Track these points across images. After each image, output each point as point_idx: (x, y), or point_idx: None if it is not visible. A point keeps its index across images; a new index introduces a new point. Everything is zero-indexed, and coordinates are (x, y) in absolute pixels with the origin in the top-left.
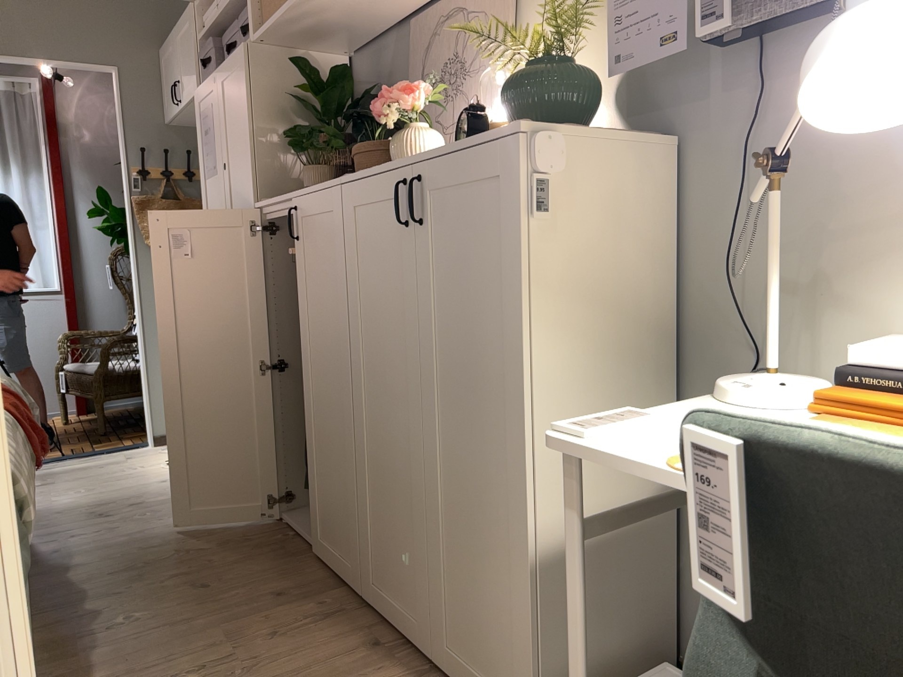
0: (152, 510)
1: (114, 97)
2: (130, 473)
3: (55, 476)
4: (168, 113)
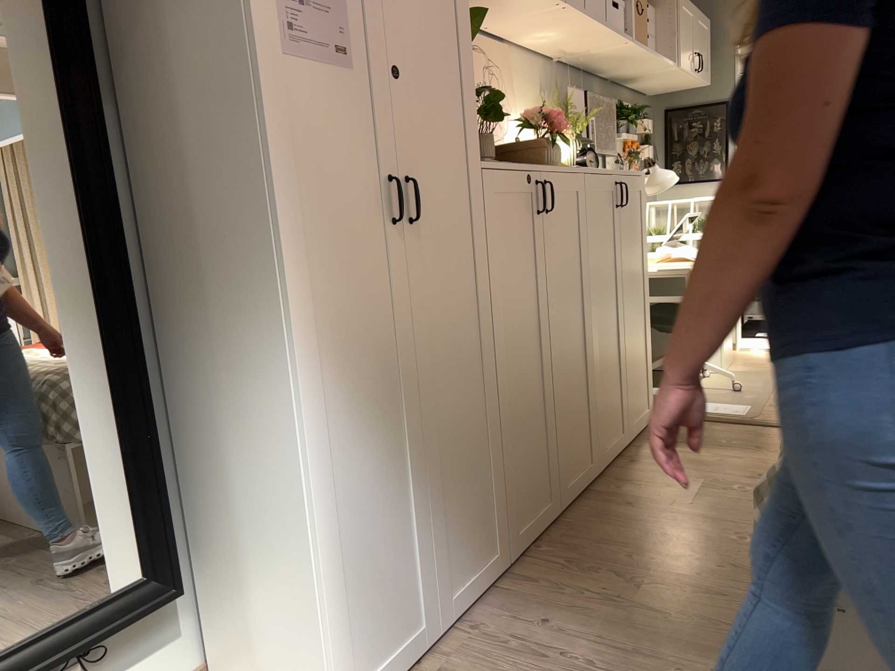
0: None
1: None
2: None
3: None
4: None
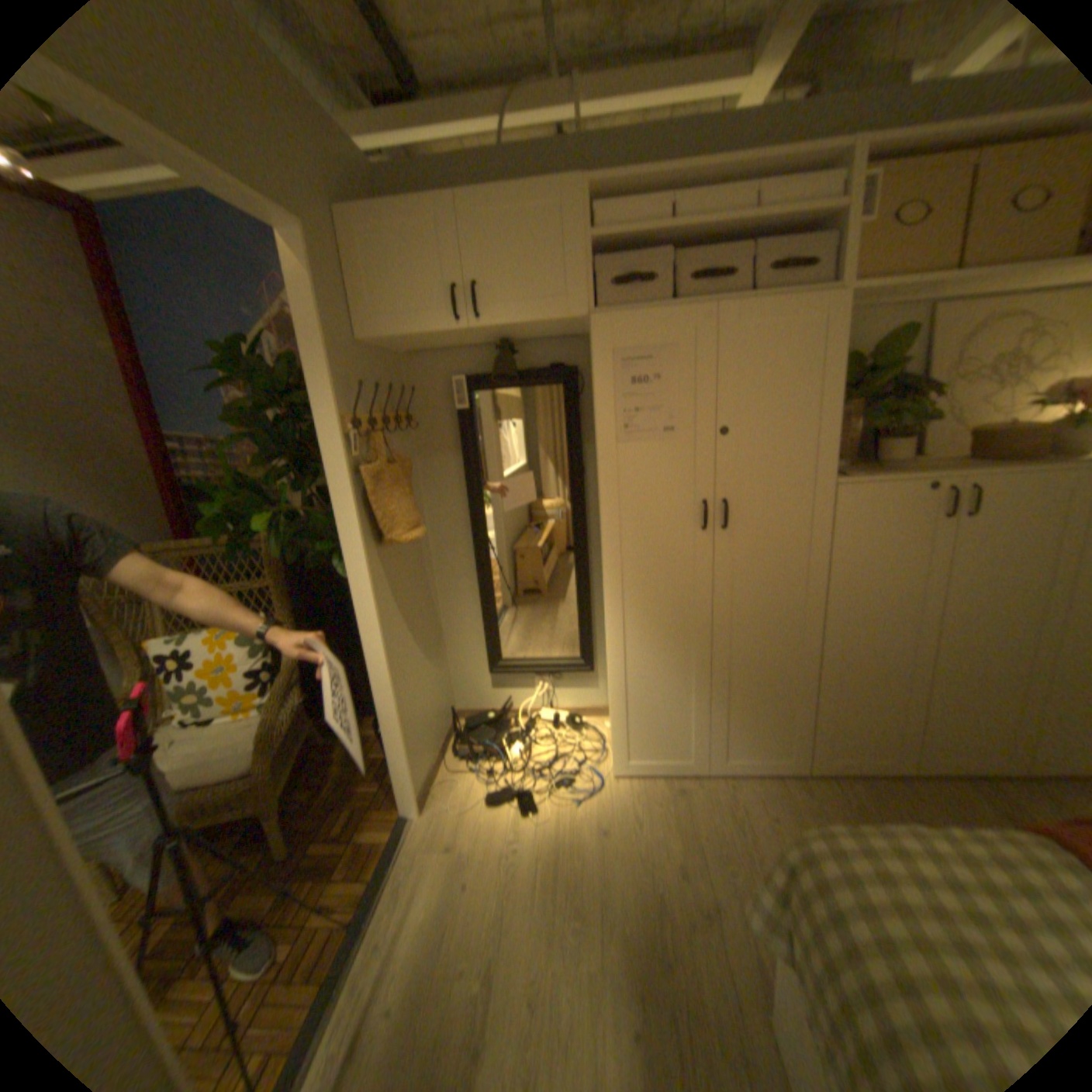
0: (719, 865)
1: (289, 282)
2: (531, 861)
3: (448, 958)
4: (392, 326)
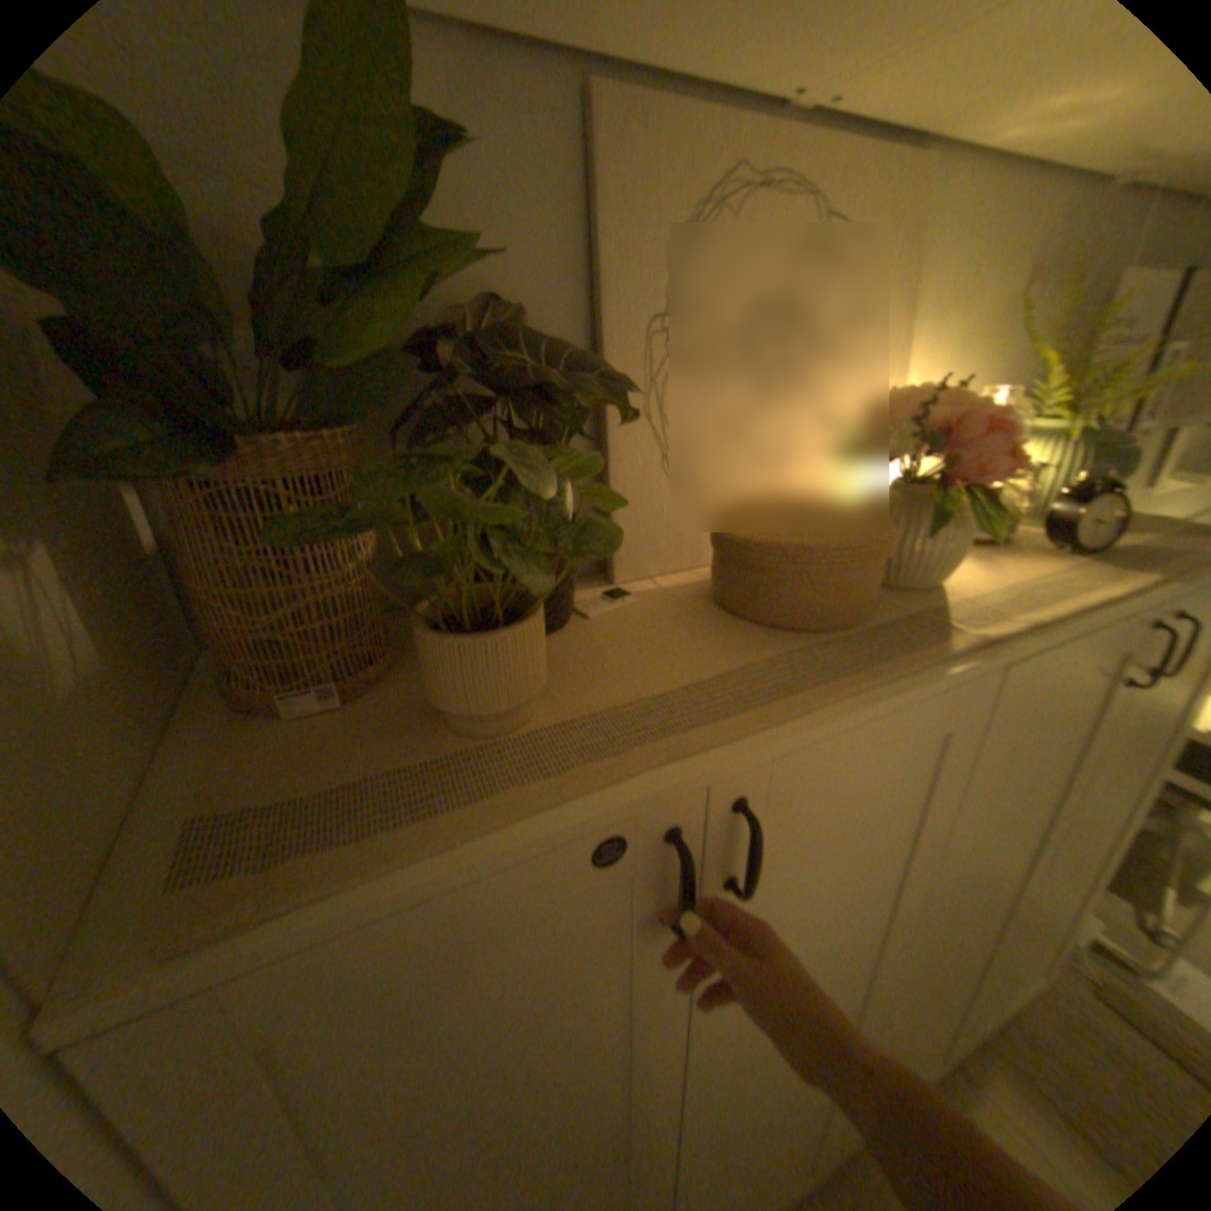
0: None
1: None
2: None
3: None
4: None
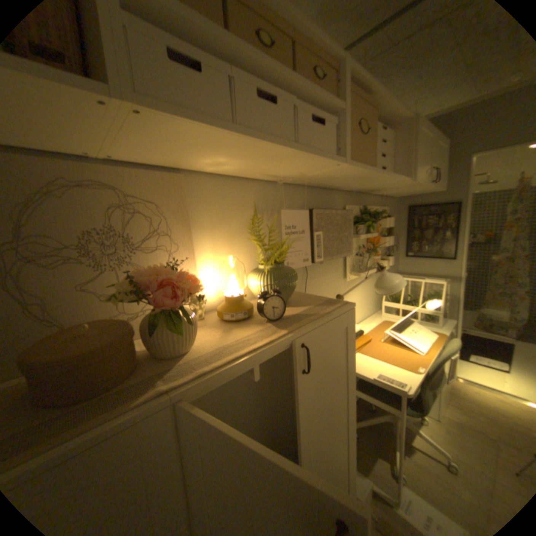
0: None
1: None
2: None
3: None
4: None
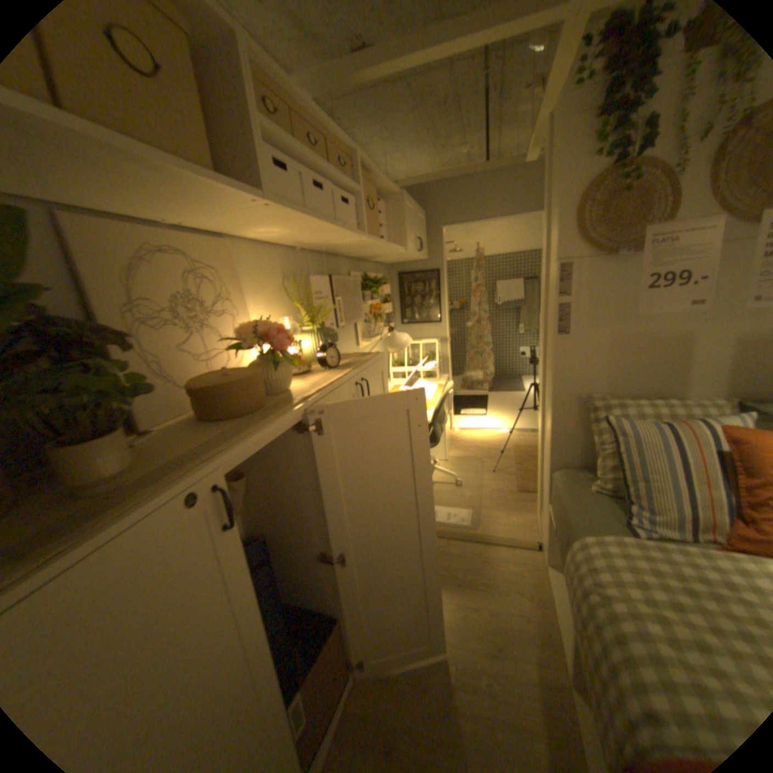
0: None
1: None
2: None
3: None
4: None
